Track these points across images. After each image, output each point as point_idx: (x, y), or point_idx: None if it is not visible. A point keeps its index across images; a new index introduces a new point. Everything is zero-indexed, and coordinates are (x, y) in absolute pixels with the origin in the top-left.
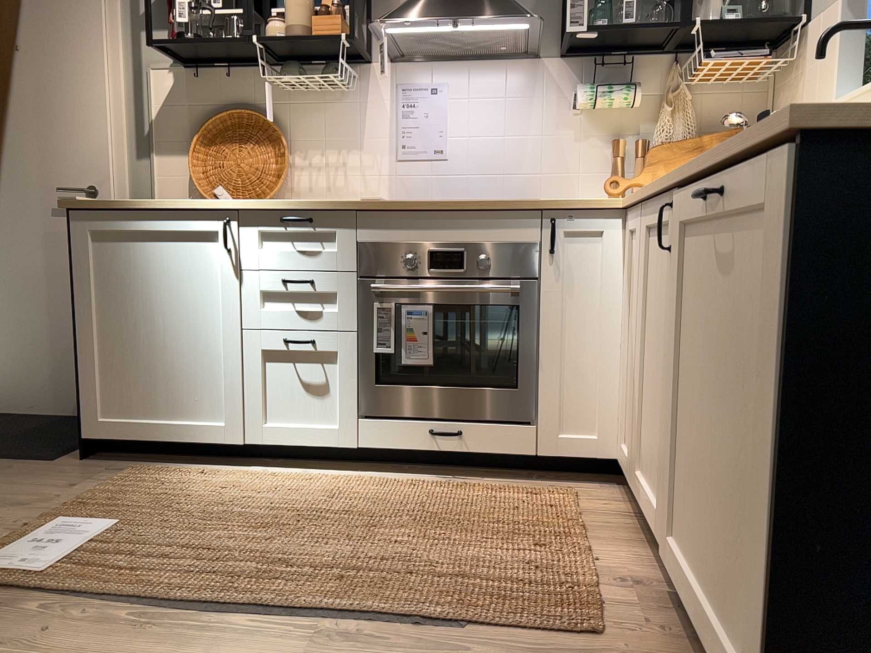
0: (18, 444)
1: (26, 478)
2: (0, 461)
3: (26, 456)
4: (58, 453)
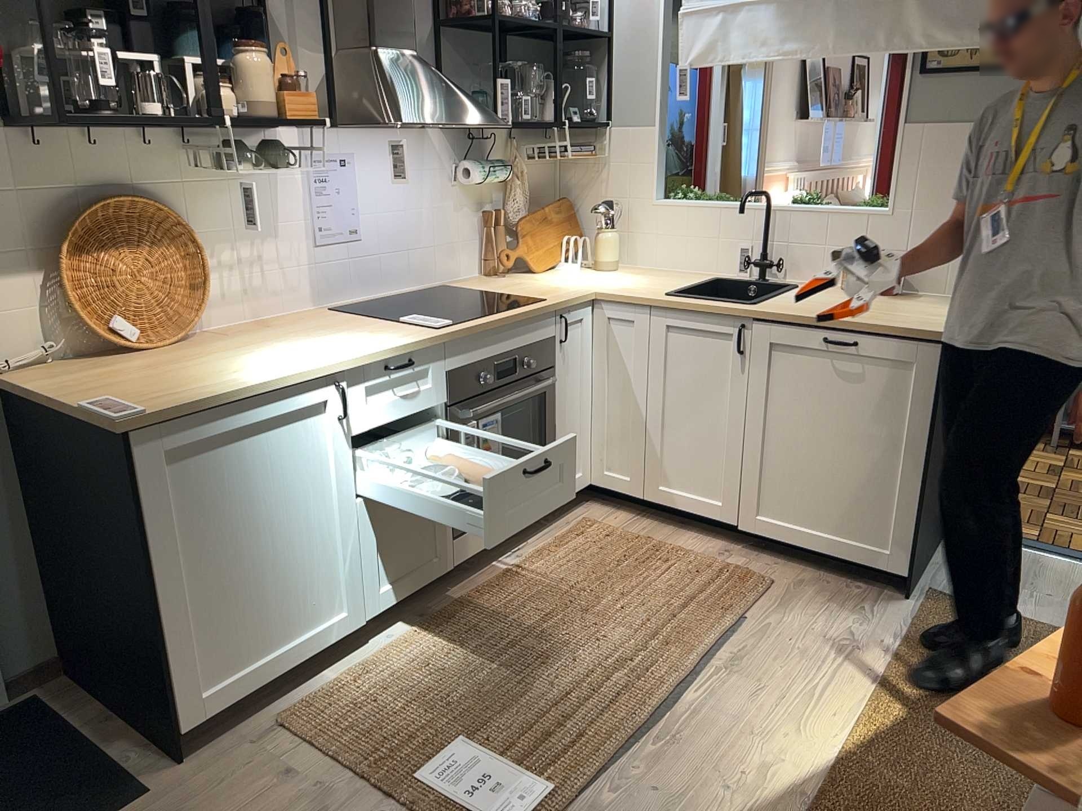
0: None
1: None
2: None
3: None
4: (117, 784)
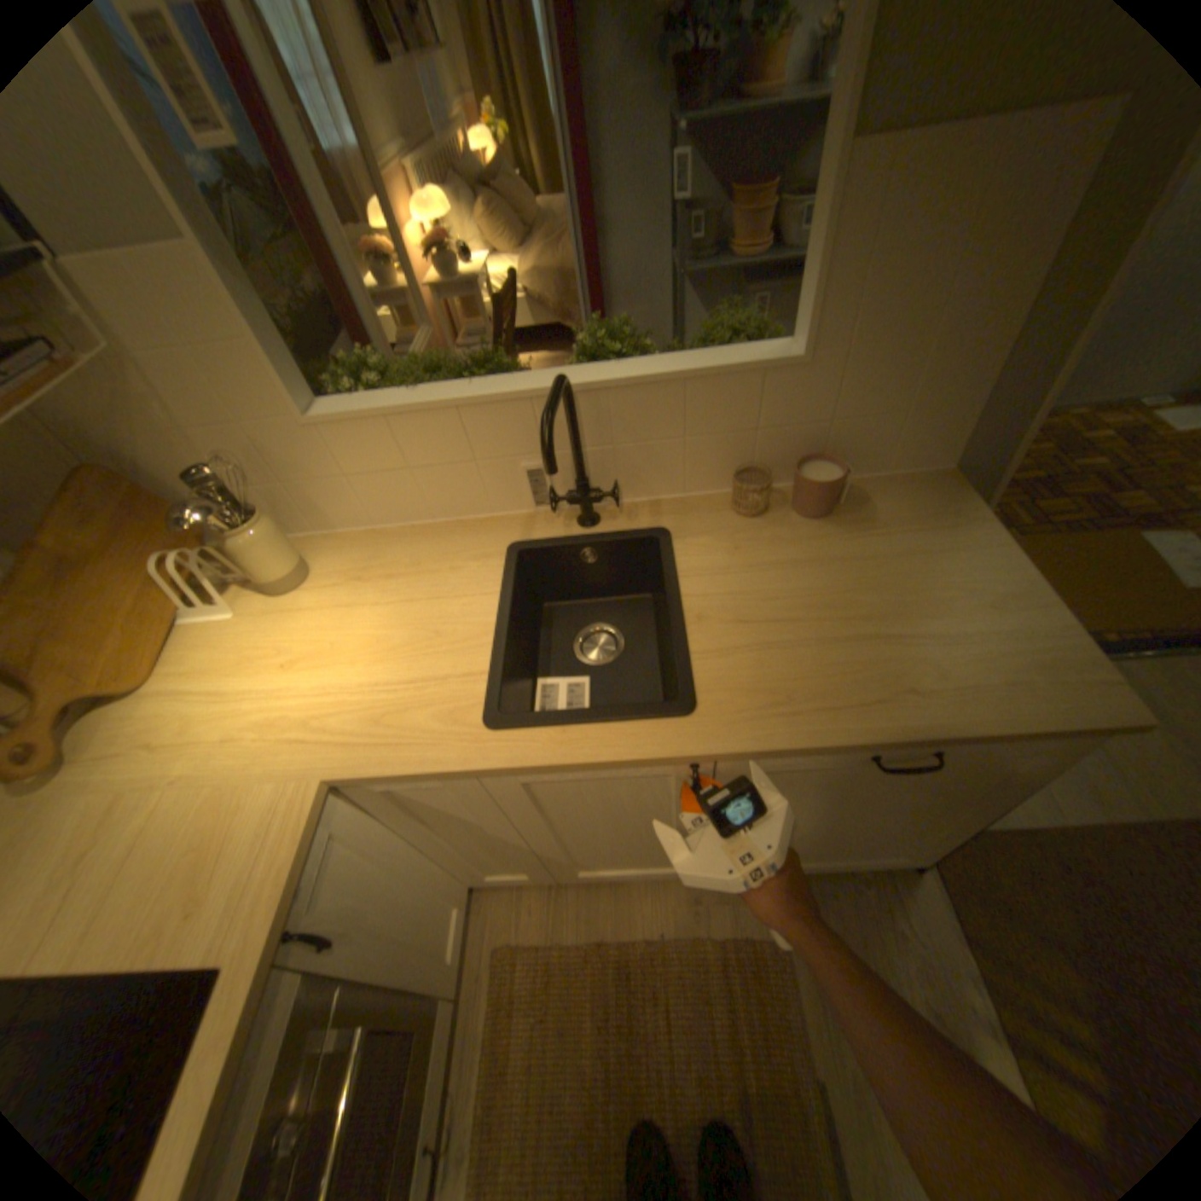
0: None
1: None
2: None
3: None
4: None
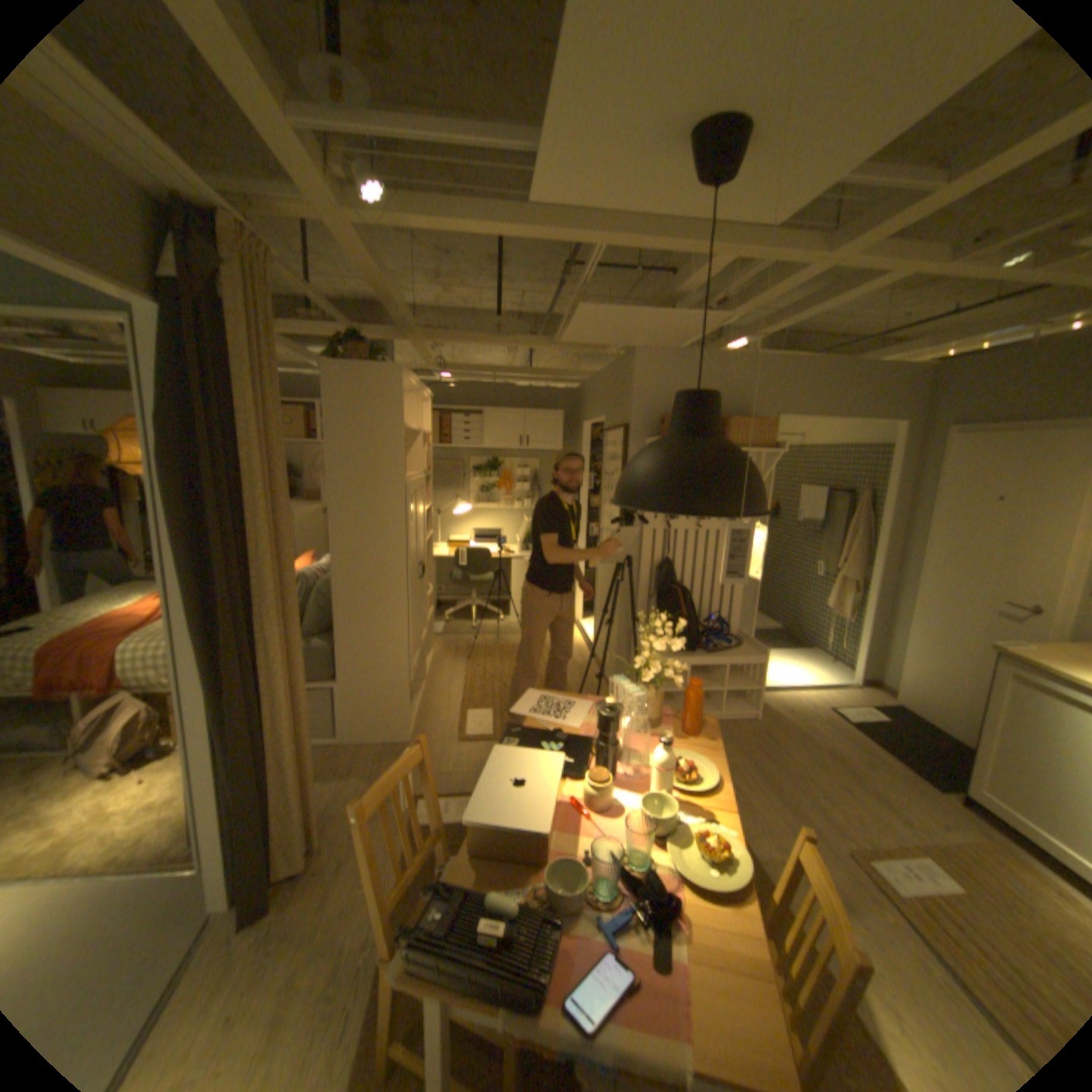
0: (927, 761)
1: (921, 800)
2: (910, 772)
3: (928, 778)
4: (950, 788)
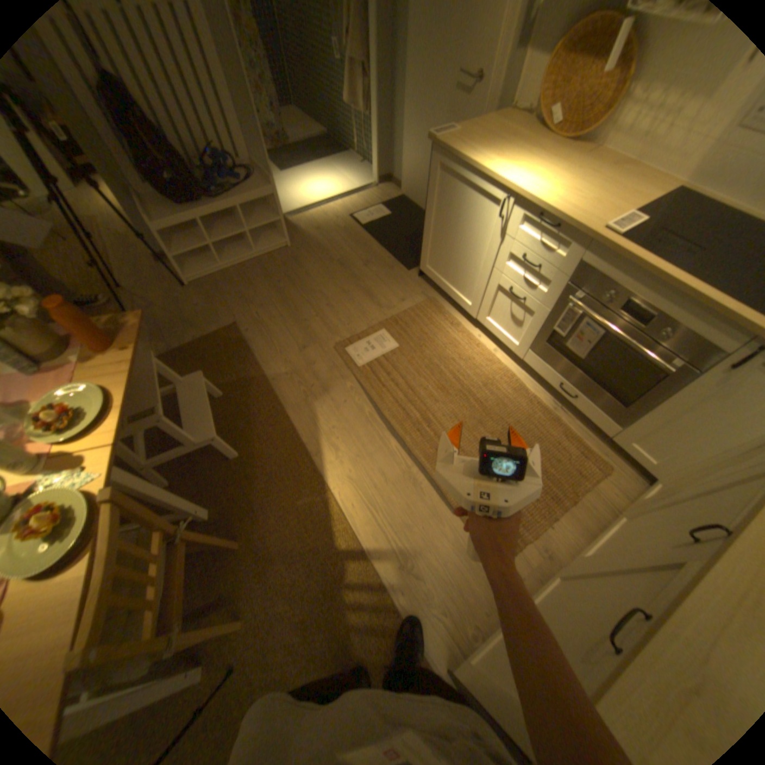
0: (405, 245)
1: (392, 281)
2: (391, 259)
3: (401, 261)
4: (413, 264)
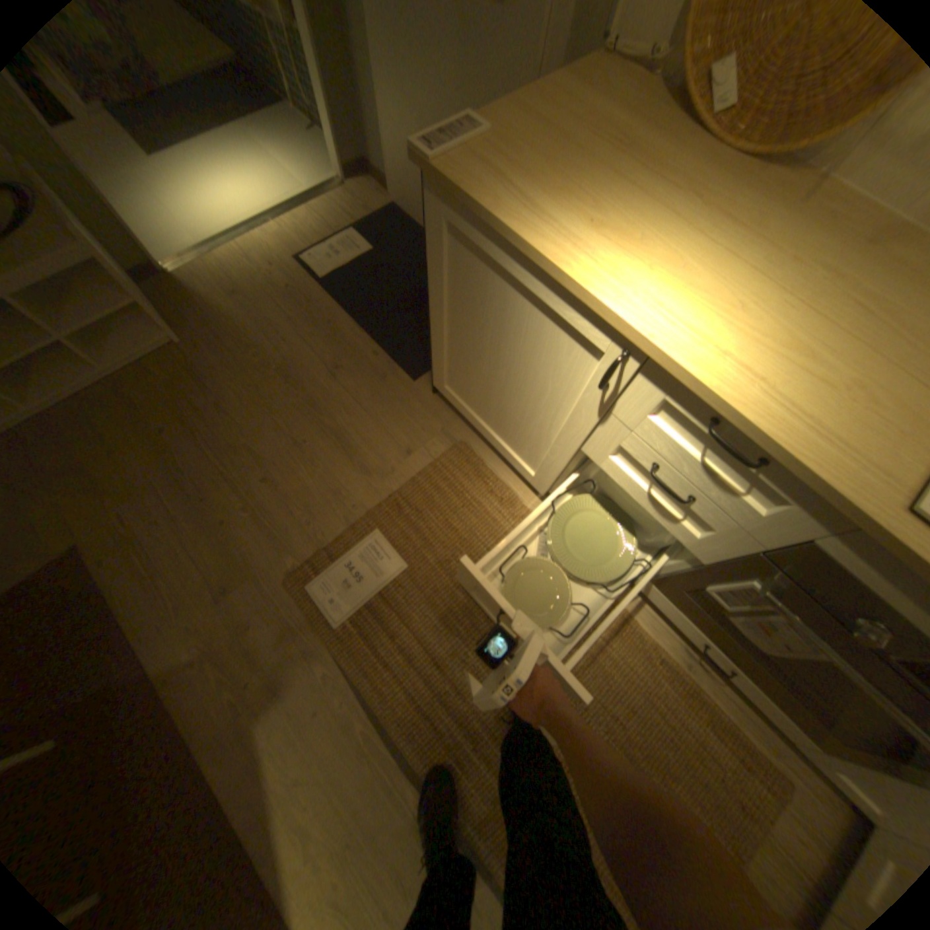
0: (405, 321)
1: (387, 409)
2: (382, 356)
3: (401, 358)
4: (423, 365)
